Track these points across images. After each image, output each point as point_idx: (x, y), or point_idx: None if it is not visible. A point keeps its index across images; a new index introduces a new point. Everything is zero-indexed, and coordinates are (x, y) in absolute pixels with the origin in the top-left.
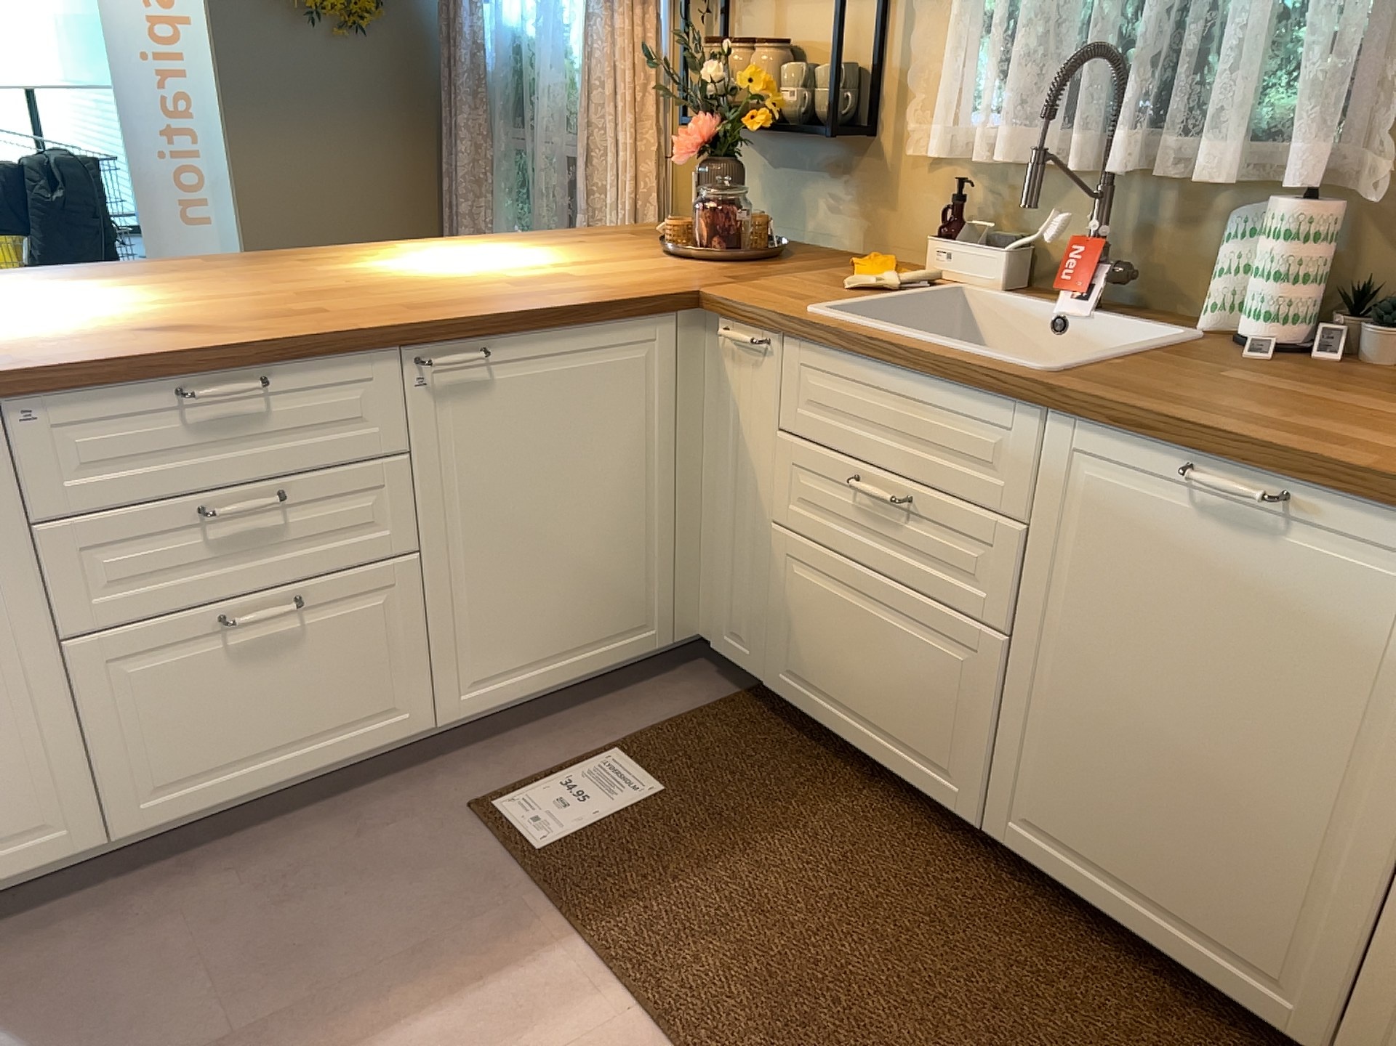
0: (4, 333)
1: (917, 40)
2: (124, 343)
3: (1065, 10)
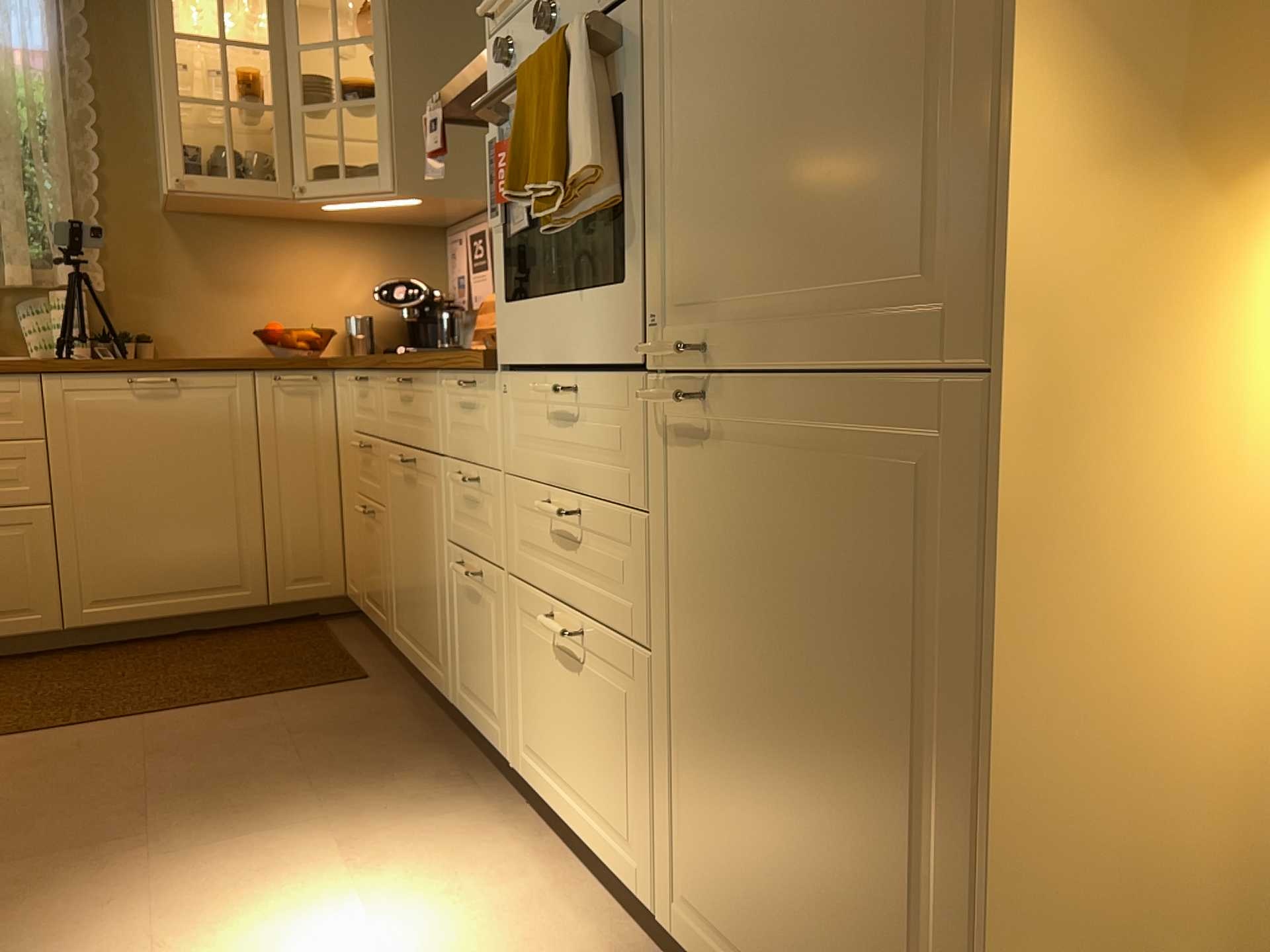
0: None
1: None
2: None
3: None
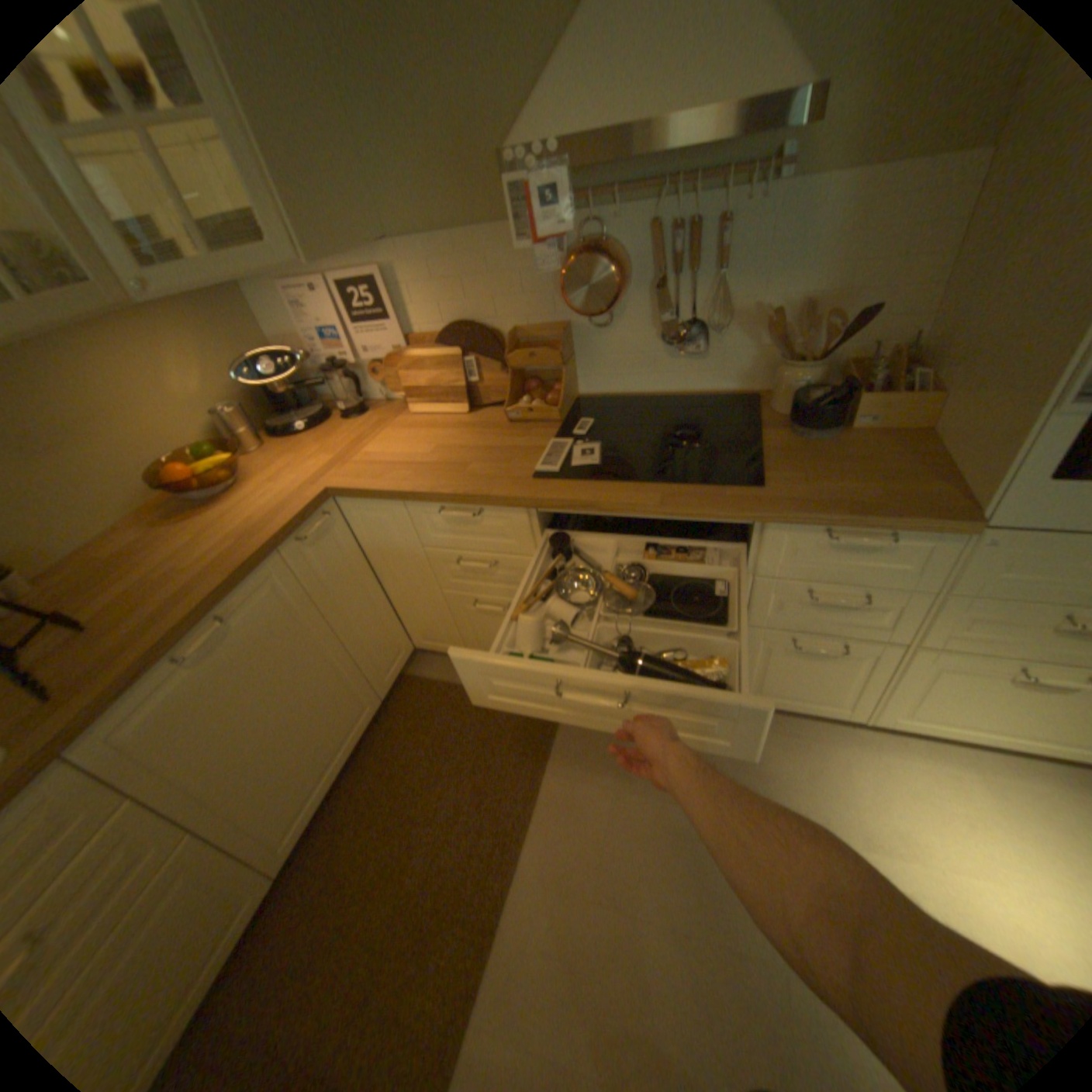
0: None
1: None
2: None
3: None
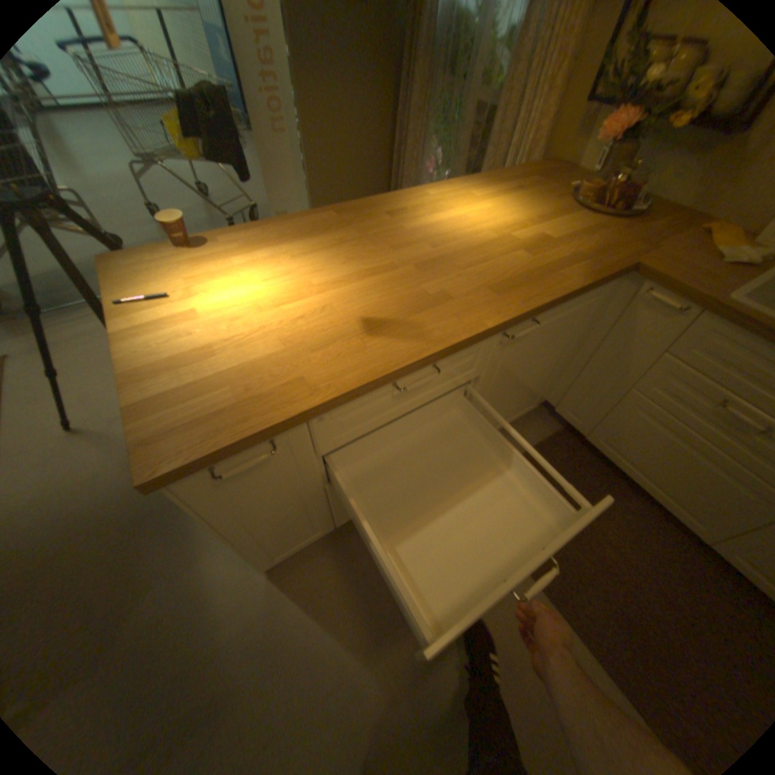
0: (276, 331)
1: None
2: (358, 351)
3: None
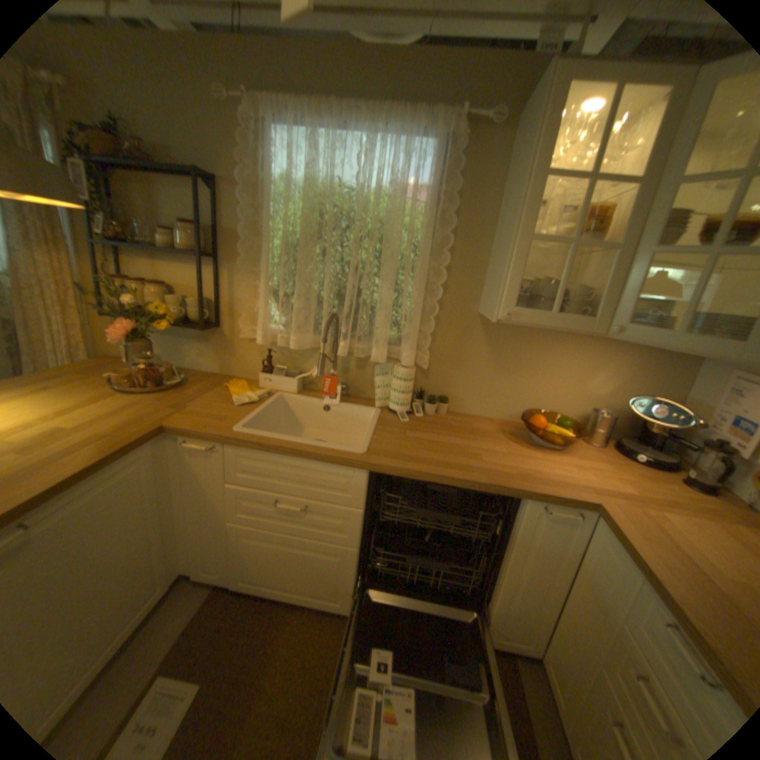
0: None
1: (240, 292)
2: None
3: (313, 293)
